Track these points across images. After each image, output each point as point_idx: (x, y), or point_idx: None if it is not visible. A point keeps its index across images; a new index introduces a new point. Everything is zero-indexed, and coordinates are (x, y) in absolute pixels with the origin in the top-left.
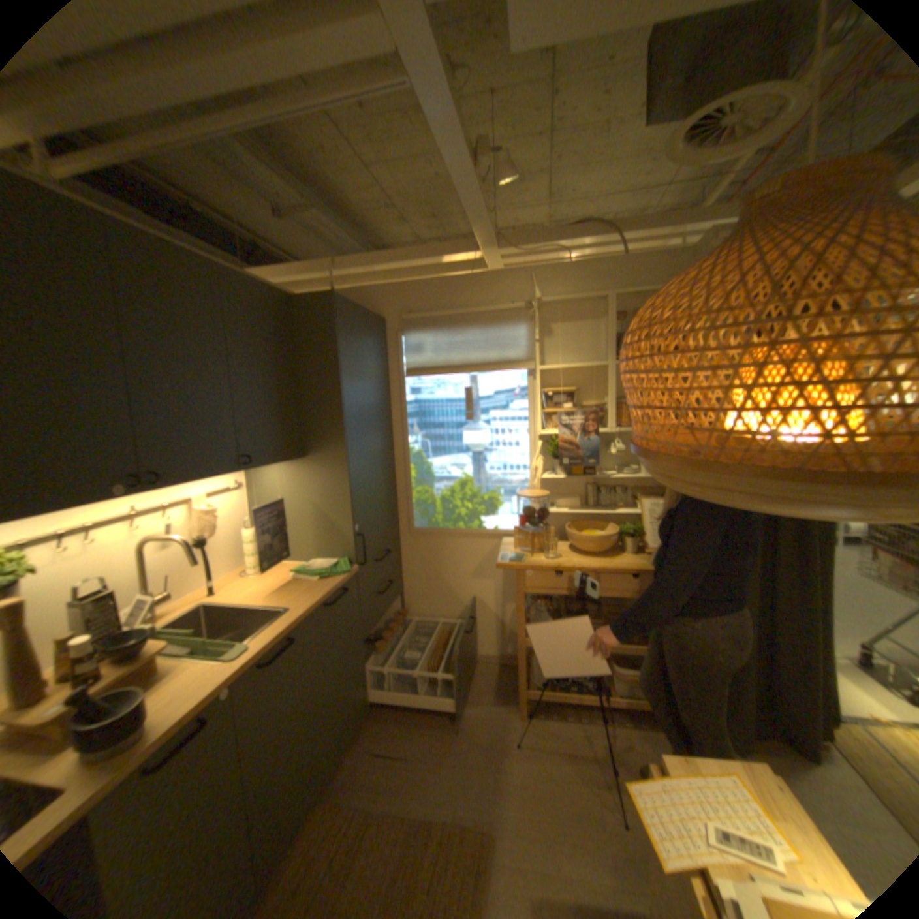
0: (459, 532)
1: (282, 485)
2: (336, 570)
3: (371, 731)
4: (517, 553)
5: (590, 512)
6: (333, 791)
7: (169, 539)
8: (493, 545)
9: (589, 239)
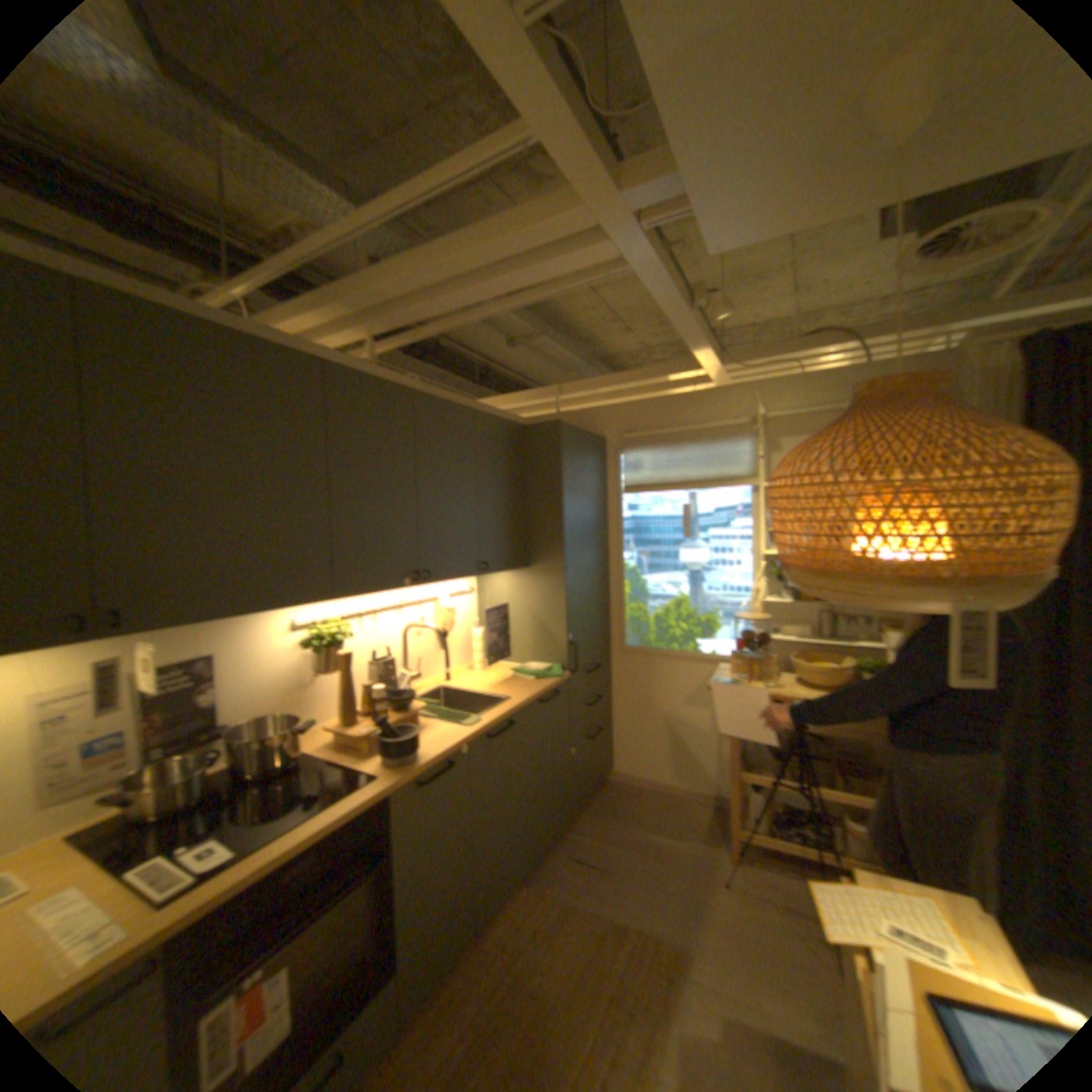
0: (672, 654)
1: (507, 591)
2: (550, 673)
3: (574, 840)
4: (734, 679)
5: (826, 644)
6: (538, 882)
7: (426, 627)
8: (710, 671)
9: (824, 348)
